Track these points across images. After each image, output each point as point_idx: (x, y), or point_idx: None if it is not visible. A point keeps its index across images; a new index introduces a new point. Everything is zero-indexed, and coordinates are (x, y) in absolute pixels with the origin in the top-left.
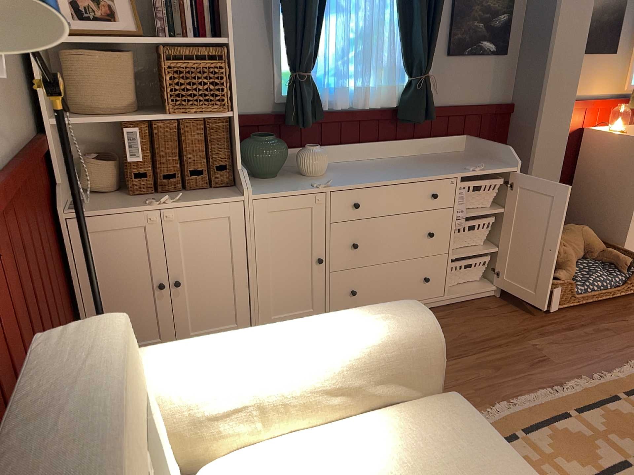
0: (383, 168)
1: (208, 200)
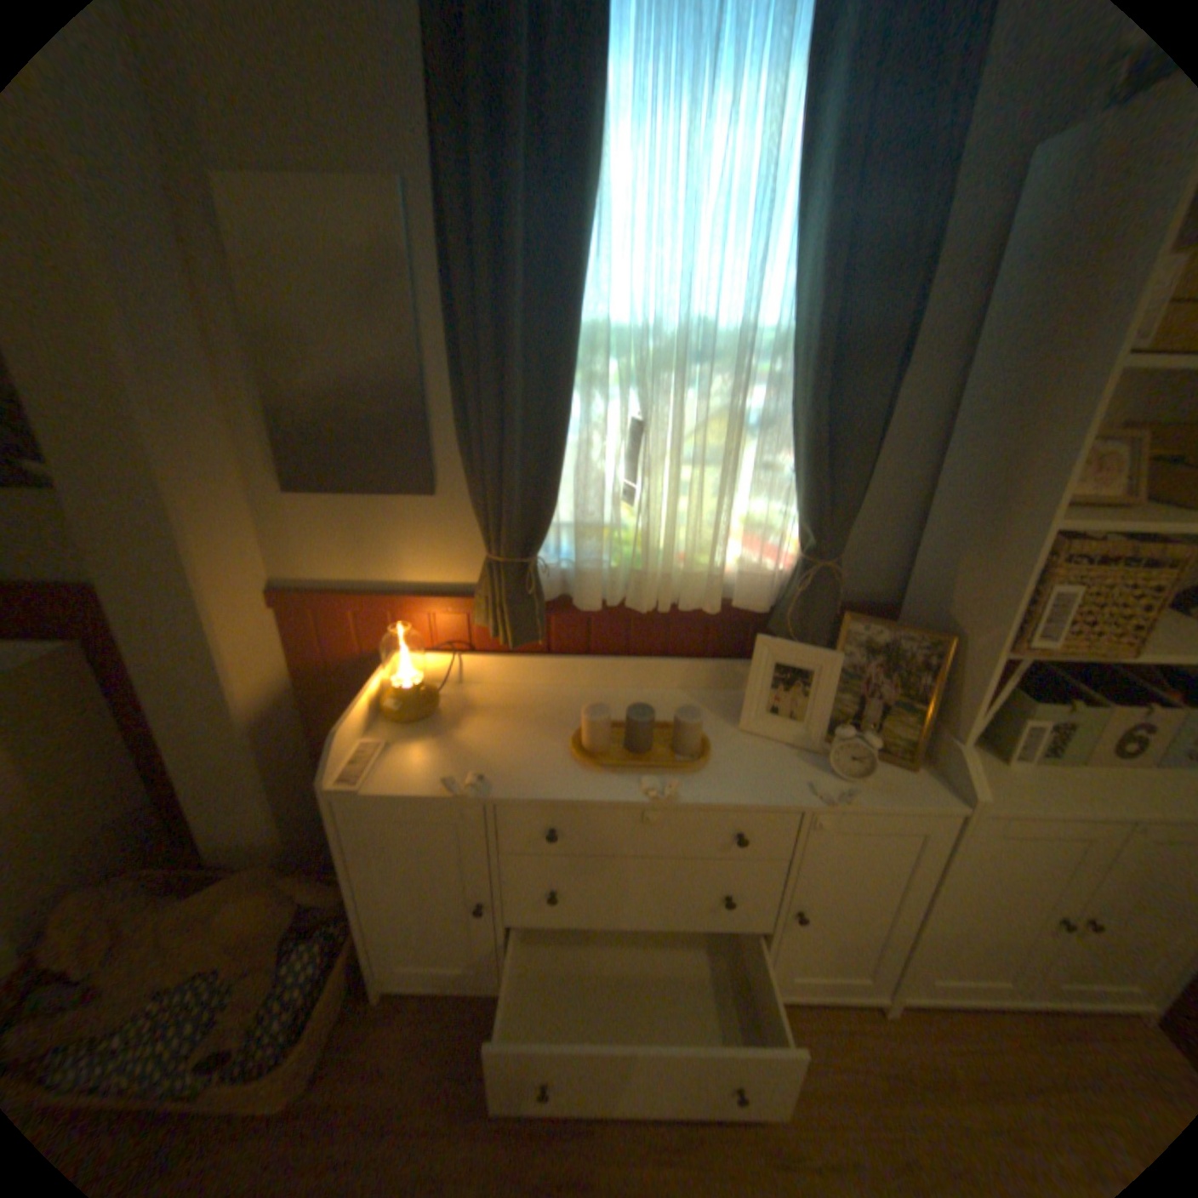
0: None
1: None
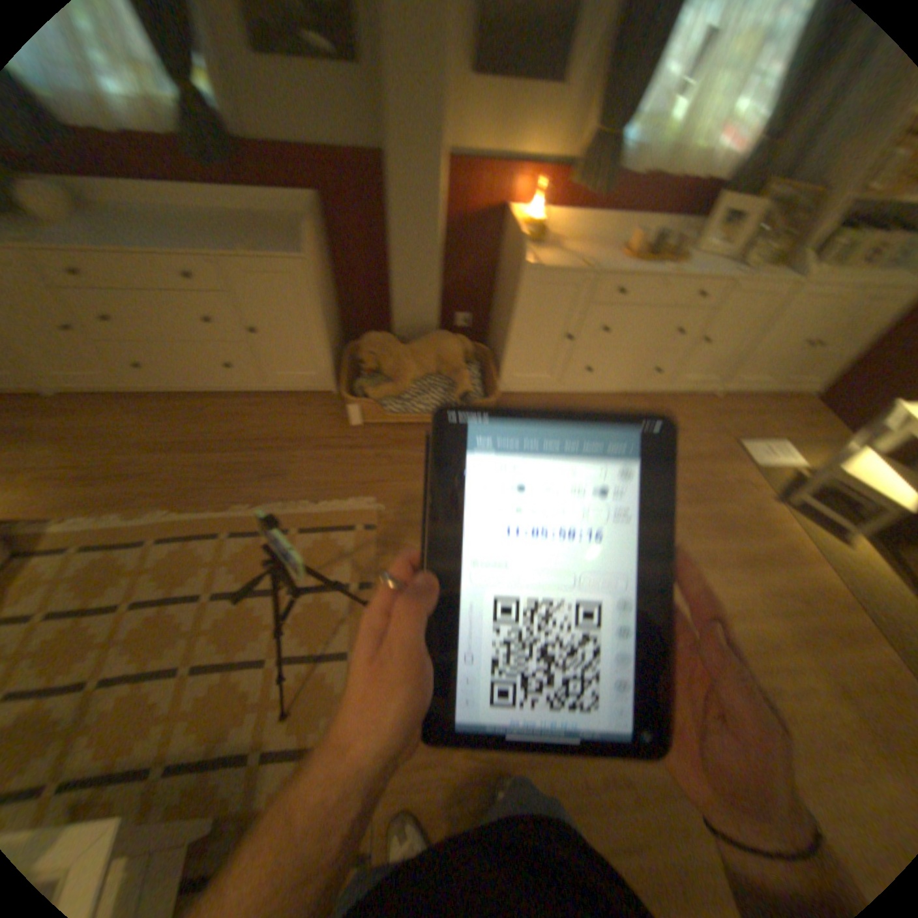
0: (156, 227)
1: None
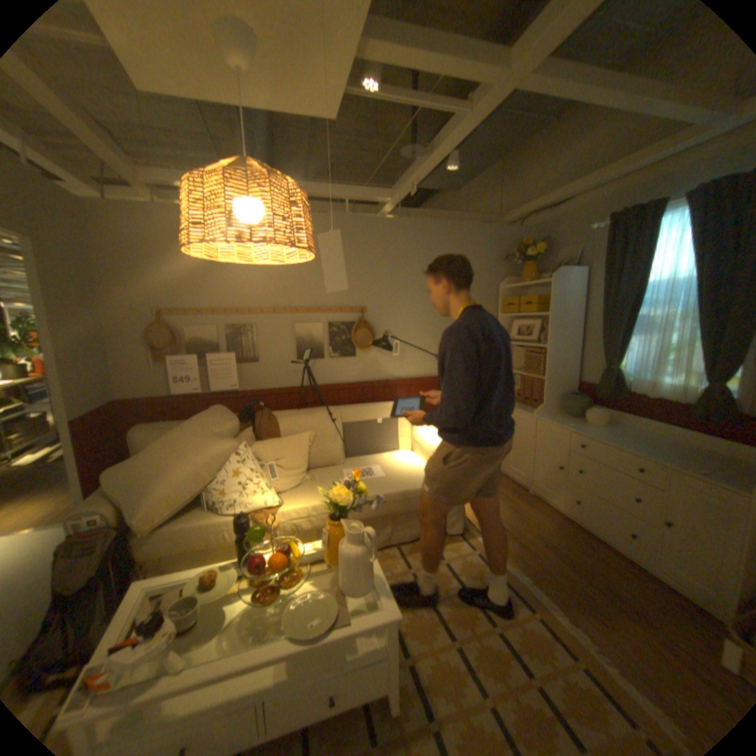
0: (642, 441)
1: (524, 411)
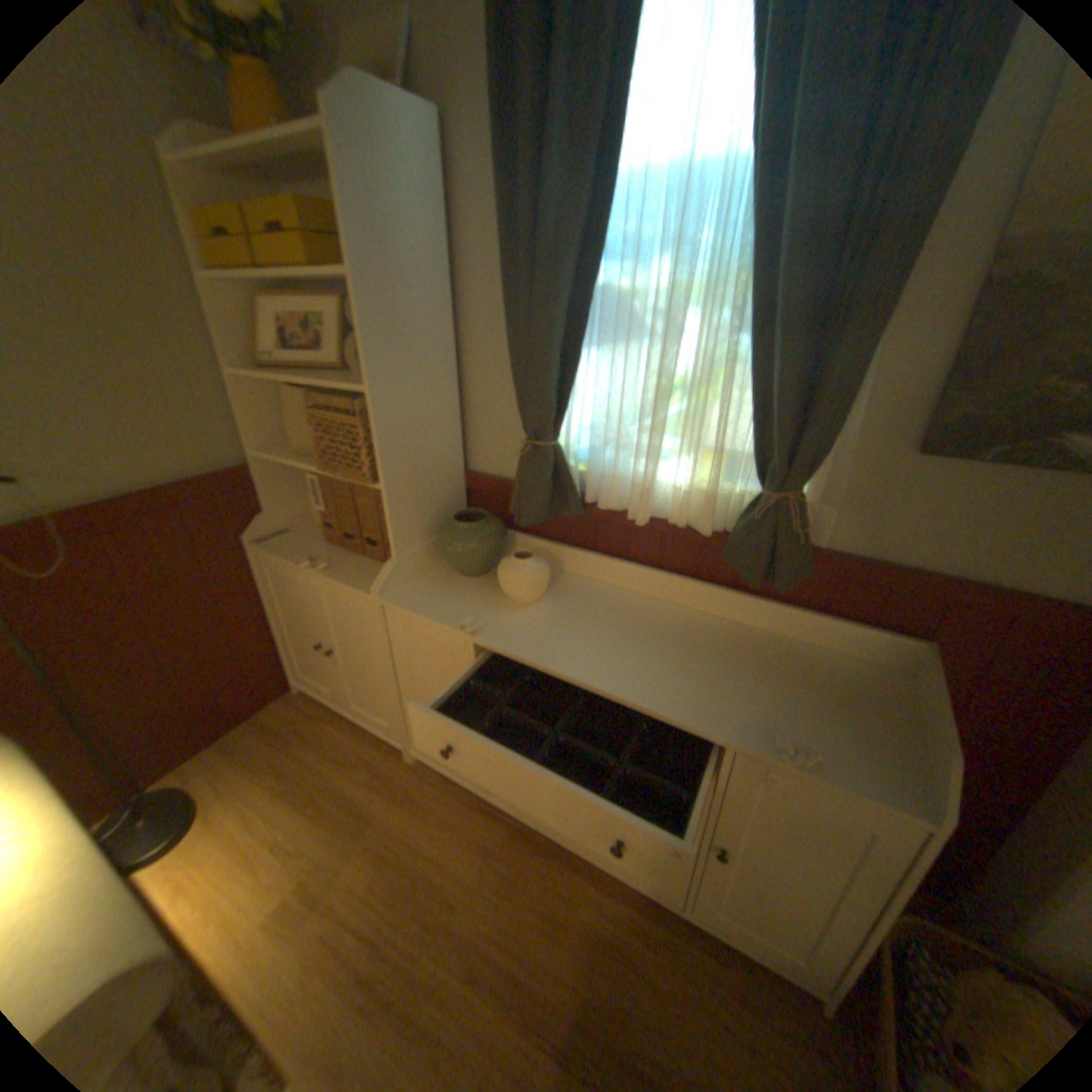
0: (634, 638)
1: (349, 583)
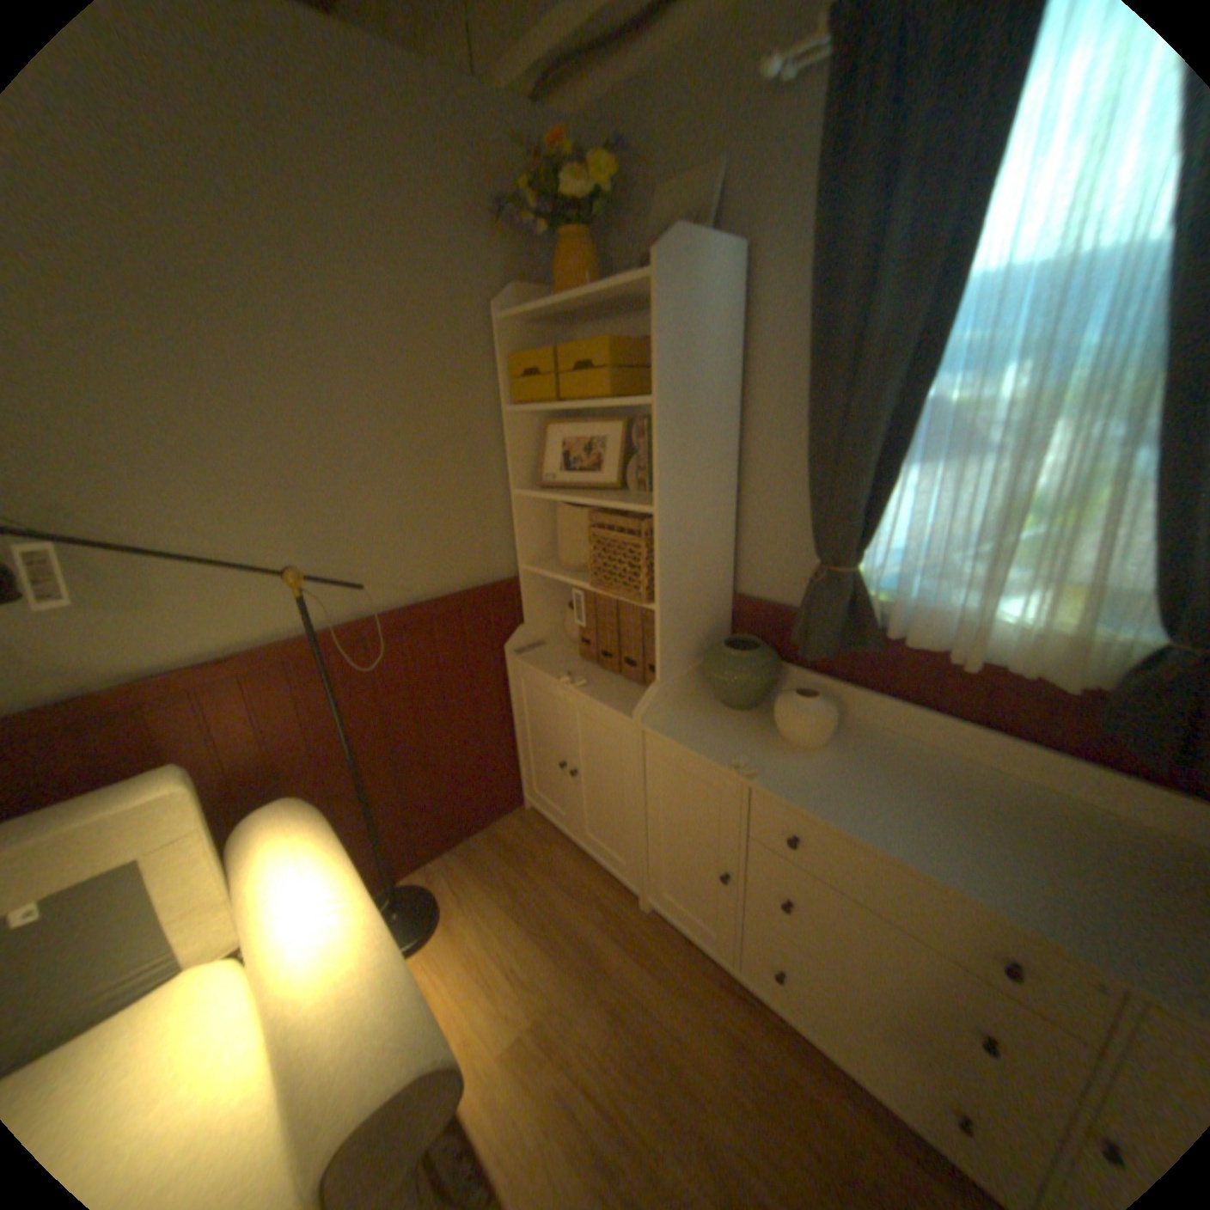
0: (960, 812)
1: (609, 702)
